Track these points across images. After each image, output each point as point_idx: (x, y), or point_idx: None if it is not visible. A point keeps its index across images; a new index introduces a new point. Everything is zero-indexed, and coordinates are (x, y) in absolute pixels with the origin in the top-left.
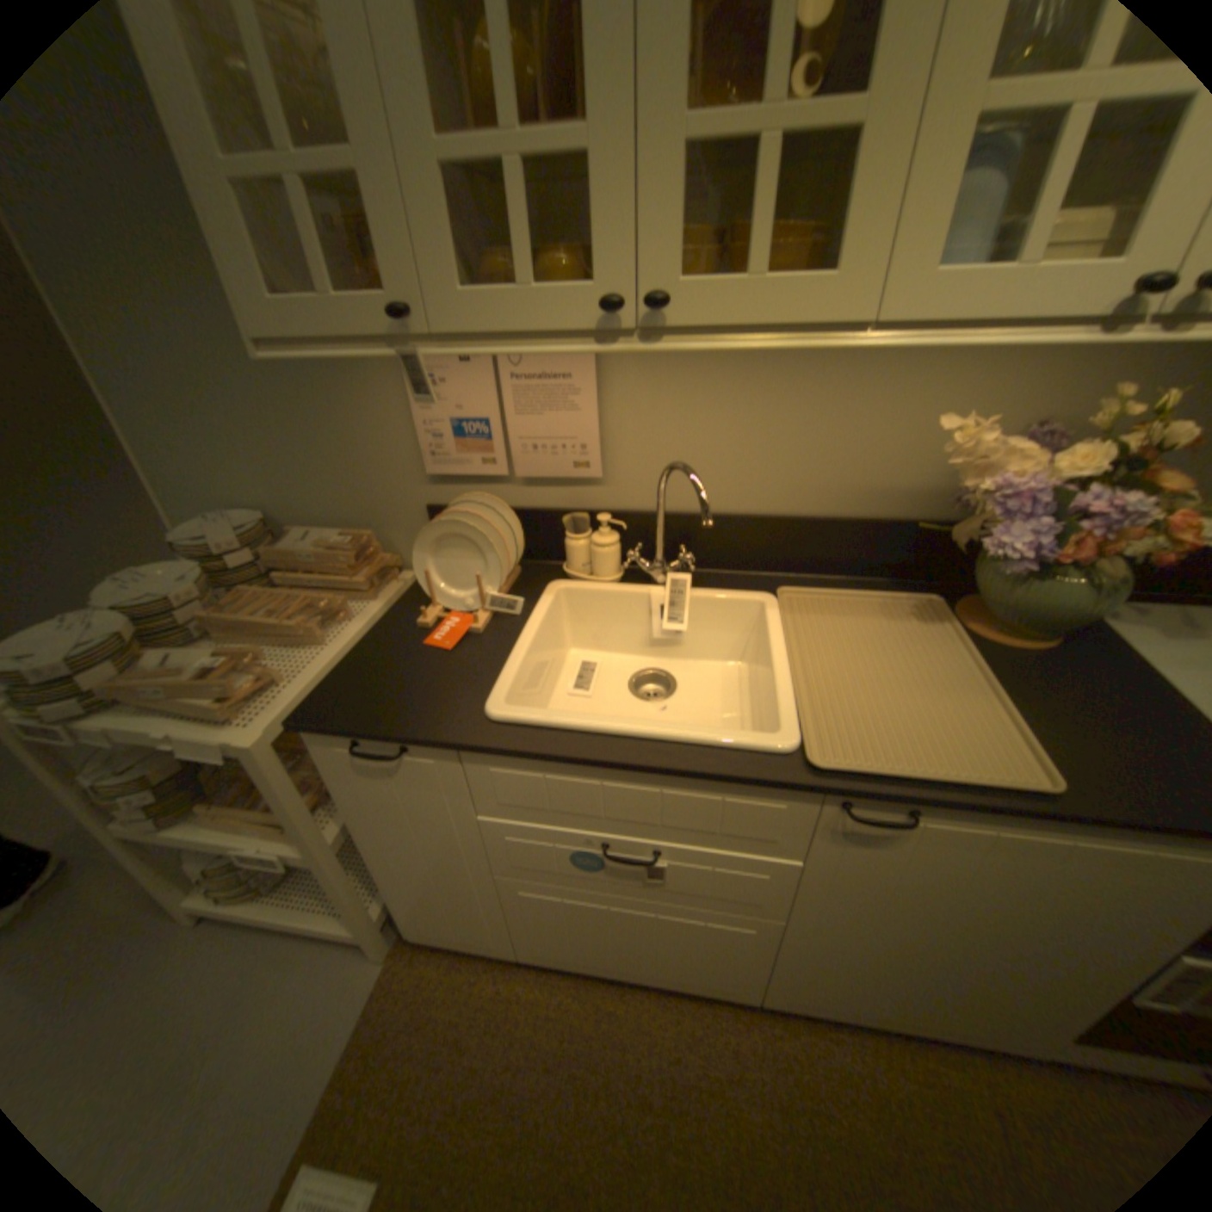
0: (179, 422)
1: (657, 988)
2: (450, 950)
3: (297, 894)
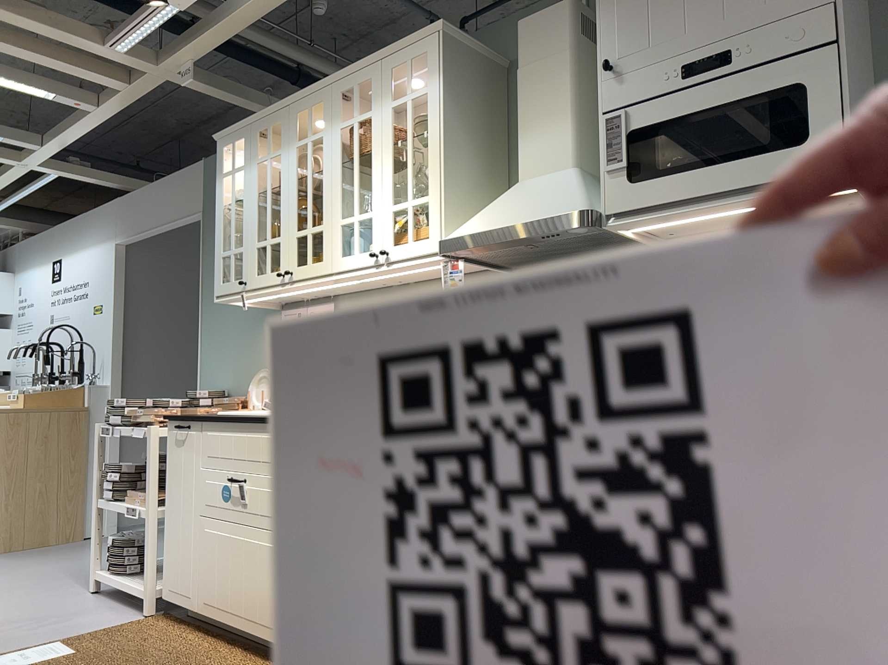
0: (218, 351)
1: (244, 631)
2: (176, 603)
3: (140, 578)
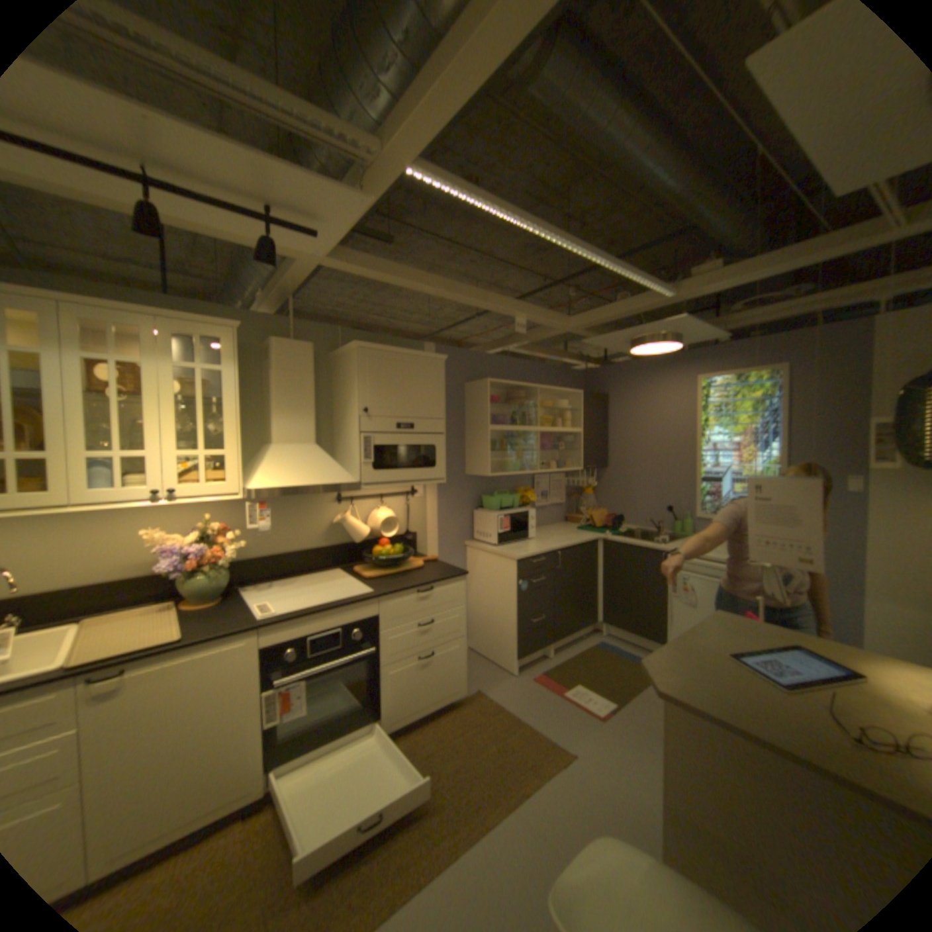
0: None
1: None
2: None
3: None
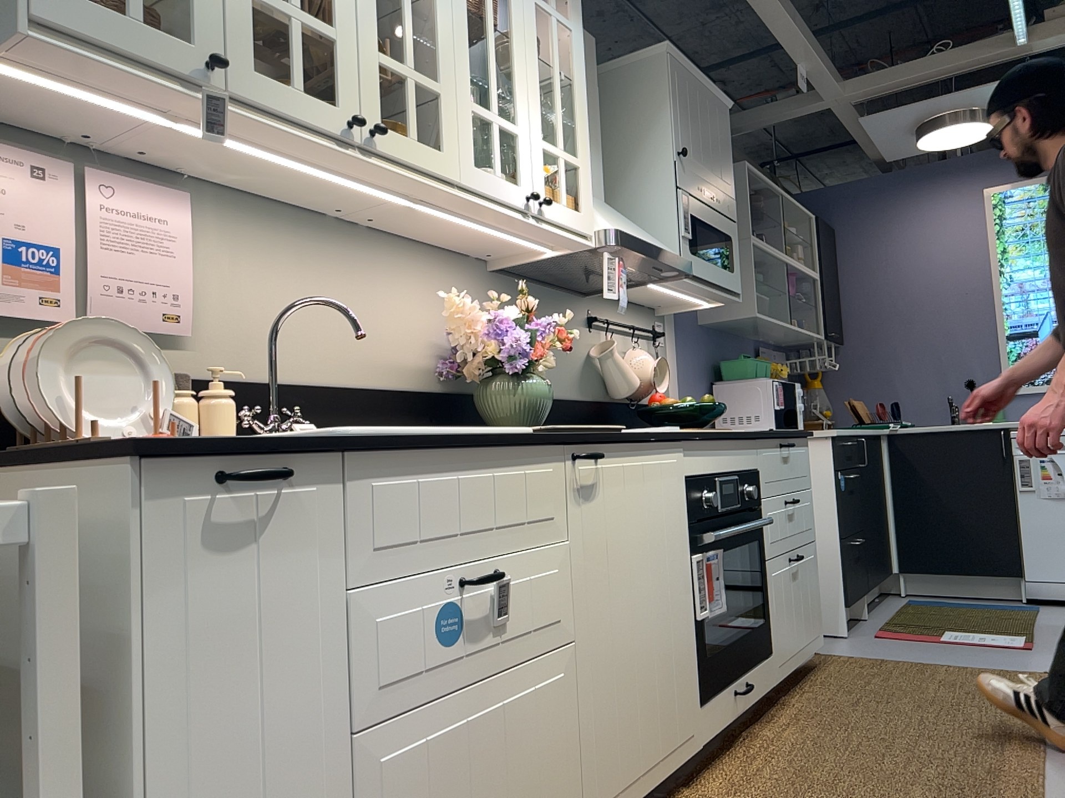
0: None
1: None
2: None
3: None
